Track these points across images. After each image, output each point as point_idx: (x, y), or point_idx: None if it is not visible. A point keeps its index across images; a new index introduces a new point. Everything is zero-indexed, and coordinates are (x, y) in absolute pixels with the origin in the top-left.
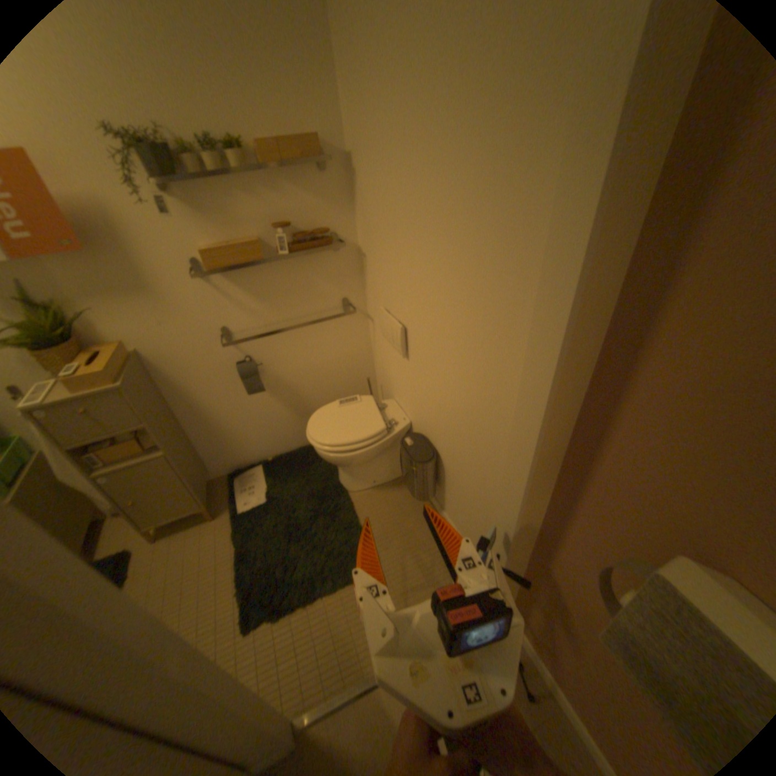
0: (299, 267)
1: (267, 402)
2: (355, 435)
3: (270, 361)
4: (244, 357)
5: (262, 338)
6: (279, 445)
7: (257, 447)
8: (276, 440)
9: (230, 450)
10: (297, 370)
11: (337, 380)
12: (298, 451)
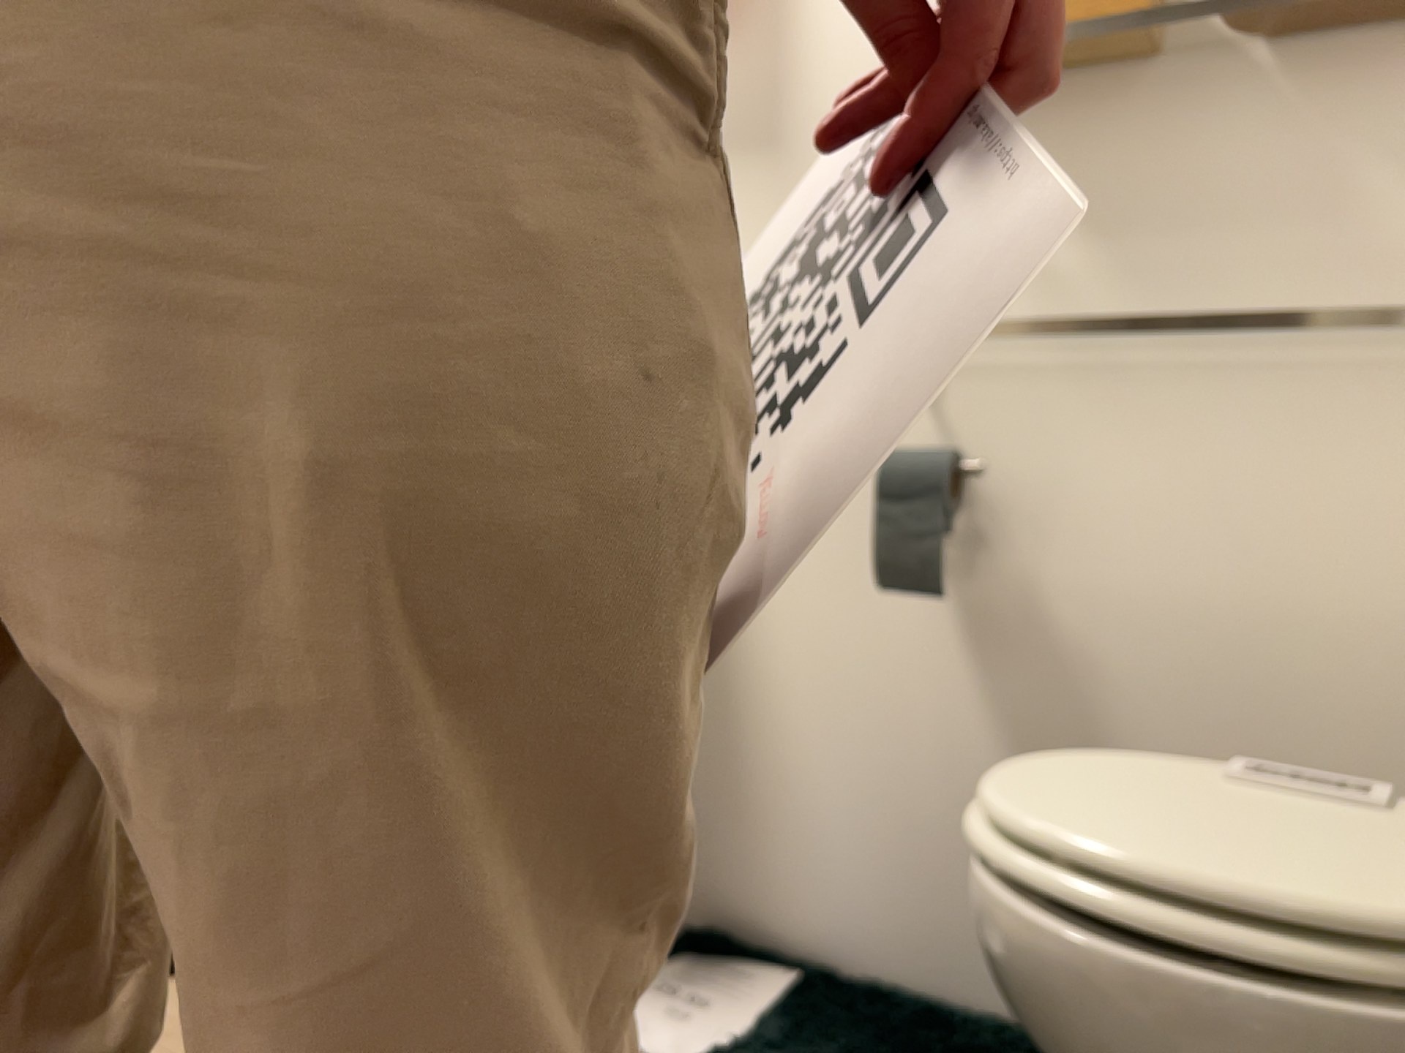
0: (1306, 106)
1: (950, 687)
2: (1229, 867)
3: (1034, 500)
4: (944, 446)
5: (1042, 386)
6: (915, 940)
7: (834, 884)
8: (917, 904)
9: (744, 827)
10: (1130, 589)
11: (1330, 743)
12: (975, 1021)
